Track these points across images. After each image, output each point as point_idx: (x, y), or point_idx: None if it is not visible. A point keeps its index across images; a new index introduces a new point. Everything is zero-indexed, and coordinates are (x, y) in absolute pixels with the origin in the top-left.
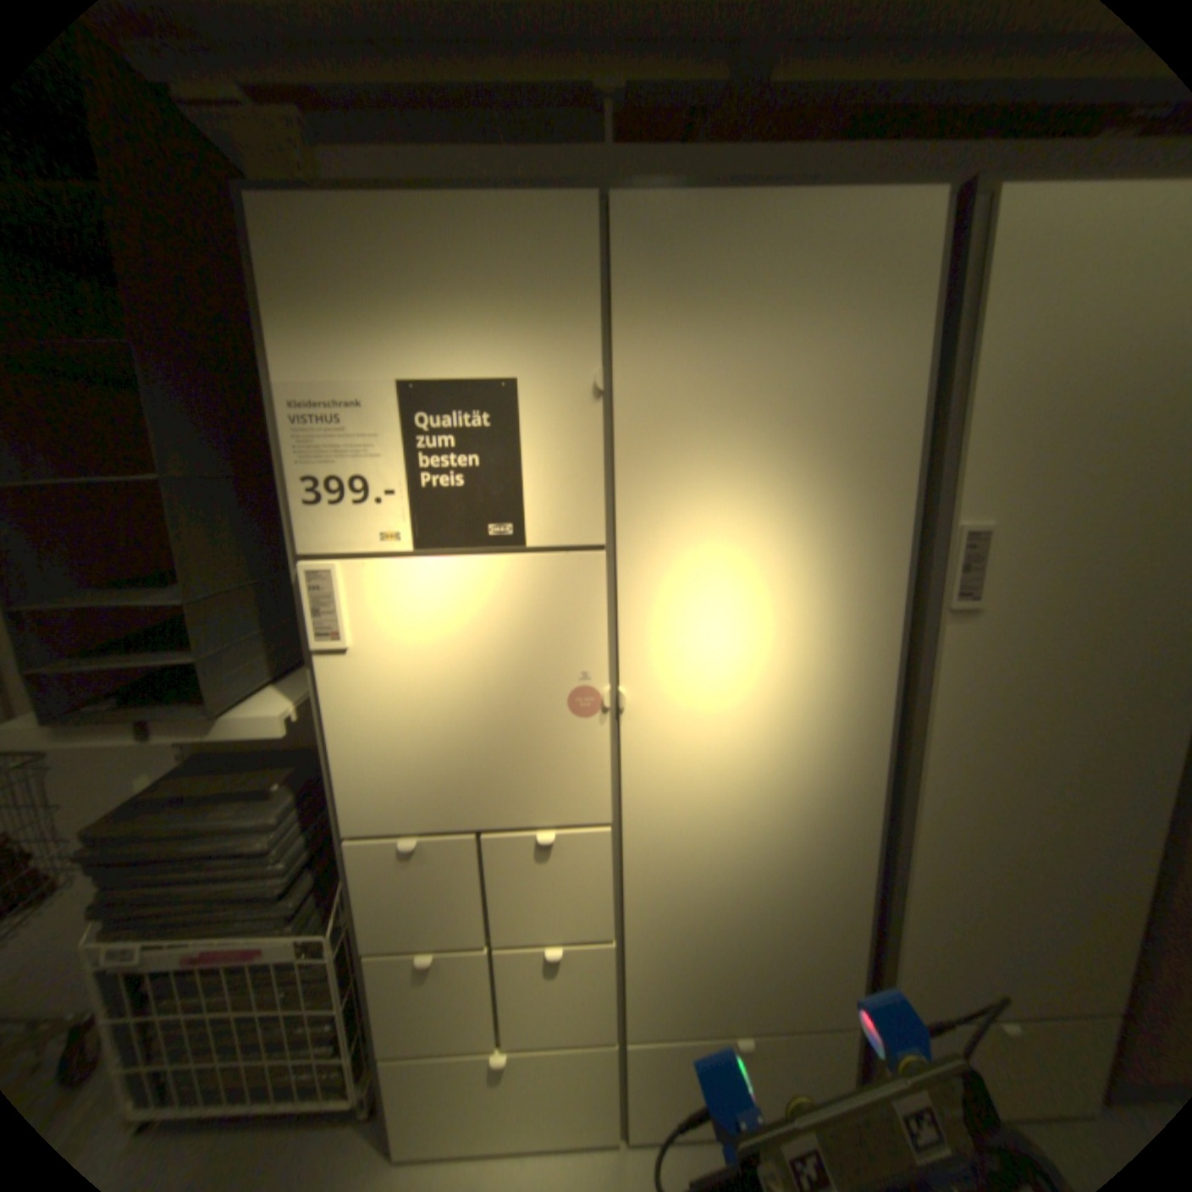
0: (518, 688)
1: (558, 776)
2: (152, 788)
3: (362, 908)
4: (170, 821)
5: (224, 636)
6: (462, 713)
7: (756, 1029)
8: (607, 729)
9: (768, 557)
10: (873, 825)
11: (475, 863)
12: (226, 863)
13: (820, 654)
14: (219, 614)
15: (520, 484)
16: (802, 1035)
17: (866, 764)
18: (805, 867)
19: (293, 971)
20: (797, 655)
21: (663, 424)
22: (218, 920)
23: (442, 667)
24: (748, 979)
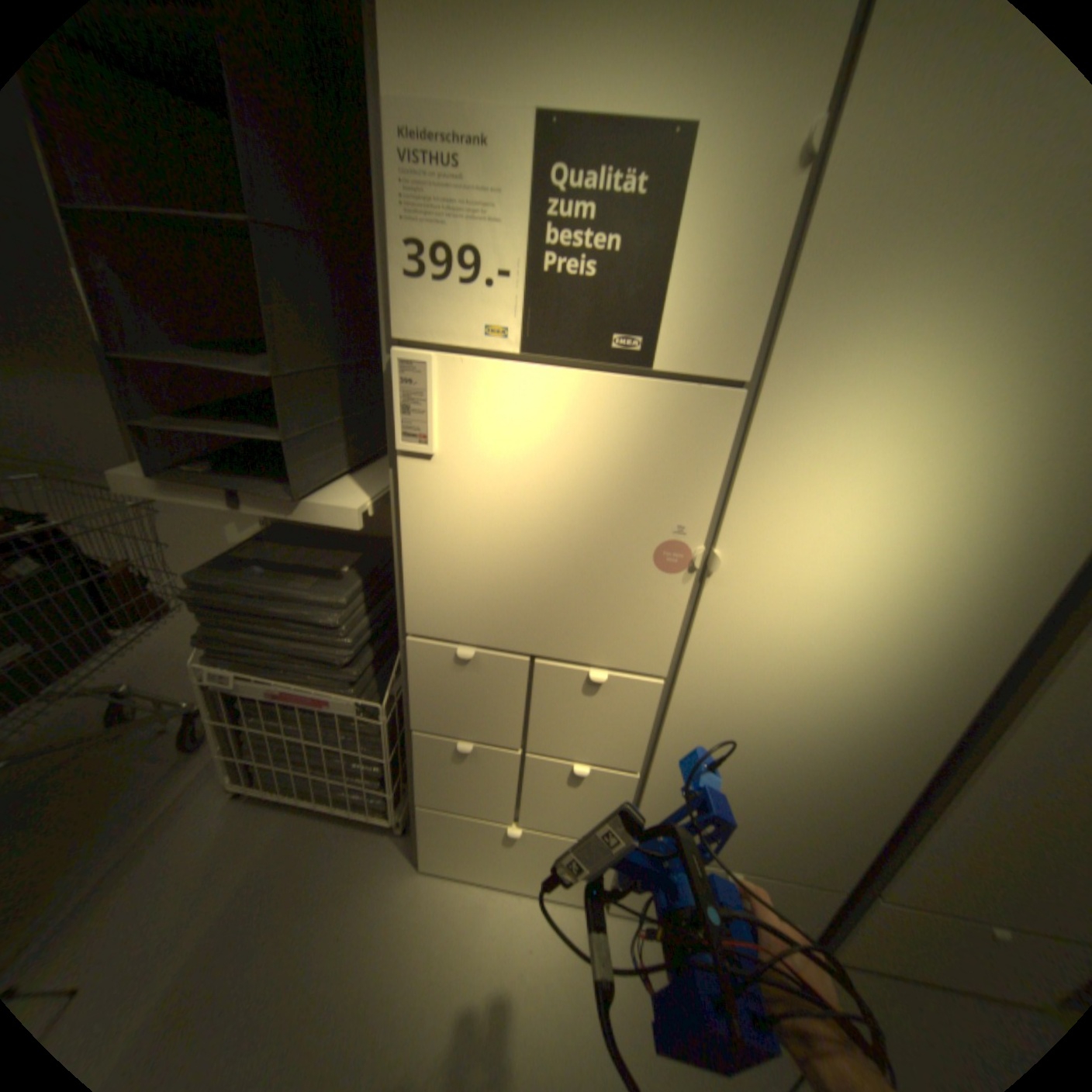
0: (602, 530)
1: (623, 624)
2: (241, 549)
3: (417, 695)
4: (256, 584)
5: (308, 420)
6: (538, 545)
7: (748, 869)
8: (686, 590)
9: (953, 431)
10: (945, 740)
11: (524, 683)
12: (303, 629)
13: (968, 558)
14: (304, 396)
15: (662, 286)
16: (789, 884)
17: (967, 682)
18: (852, 760)
19: (353, 724)
20: (938, 554)
21: (882, 220)
22: (294, 672)
23: (526, 494)
24: (756, 833)
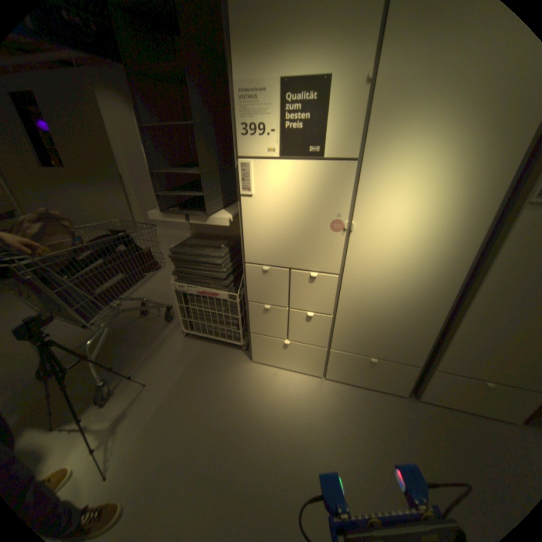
0: (311, 218)
1: (321, 254)
2: (186, 241)
3: (250, 287)
4: (193, 251)
5: (210, 188)
6: (289, 225)
7: (380, 357)
8: (344, 238)
9: (435, 168)
10: (452, 295)
11: (287, 279)
12: (209, 266)
13: (449, 217)
14: (209, 180)
15: (325, 128)
16: (397, 364)
17: (457, 269)
18: (415, 306)
19: (227, 303)
20: (437, 217)
21: (398, 96)
22: (206, 283)
23: (284, 206)
24: (381, 340)
